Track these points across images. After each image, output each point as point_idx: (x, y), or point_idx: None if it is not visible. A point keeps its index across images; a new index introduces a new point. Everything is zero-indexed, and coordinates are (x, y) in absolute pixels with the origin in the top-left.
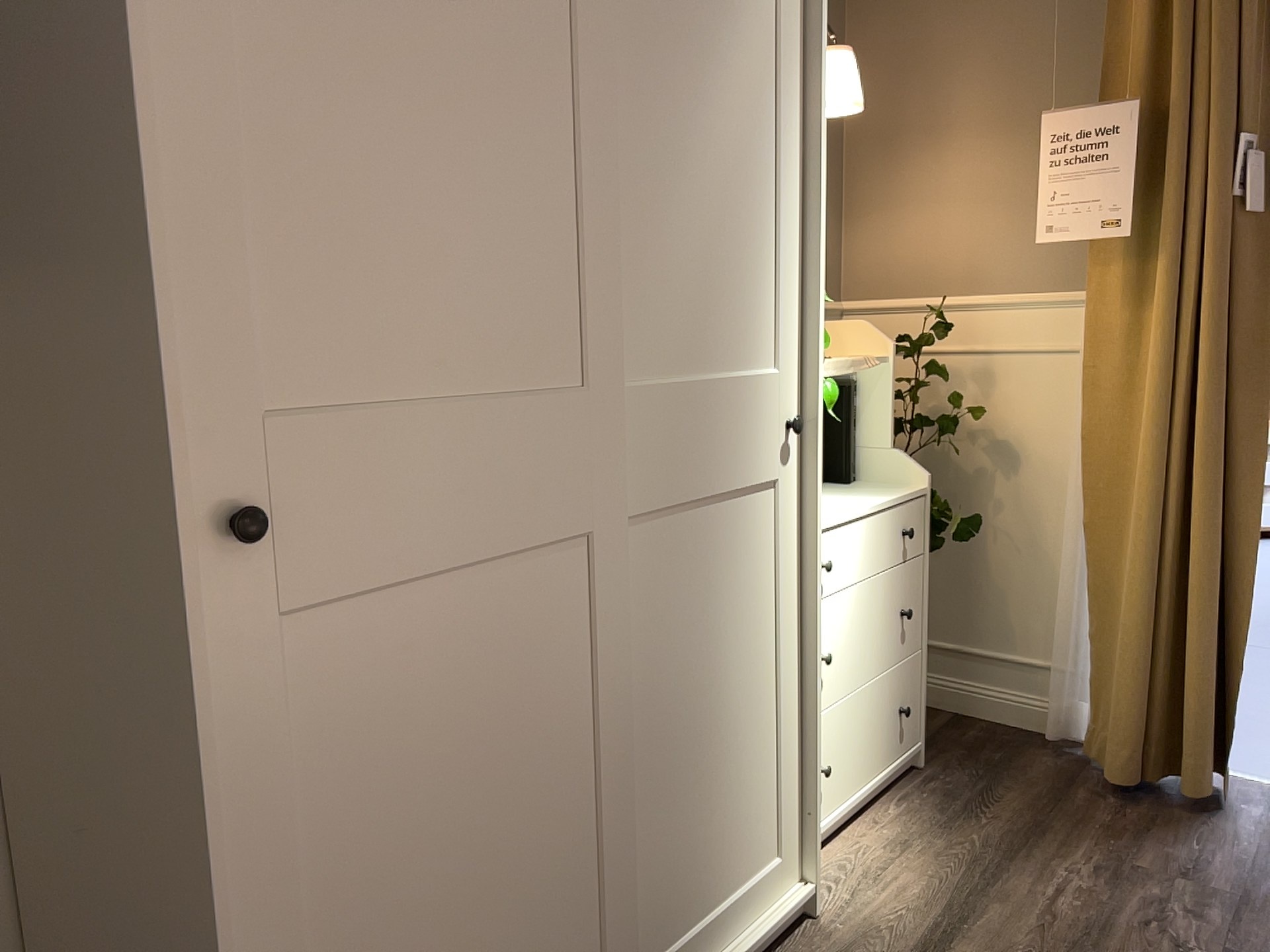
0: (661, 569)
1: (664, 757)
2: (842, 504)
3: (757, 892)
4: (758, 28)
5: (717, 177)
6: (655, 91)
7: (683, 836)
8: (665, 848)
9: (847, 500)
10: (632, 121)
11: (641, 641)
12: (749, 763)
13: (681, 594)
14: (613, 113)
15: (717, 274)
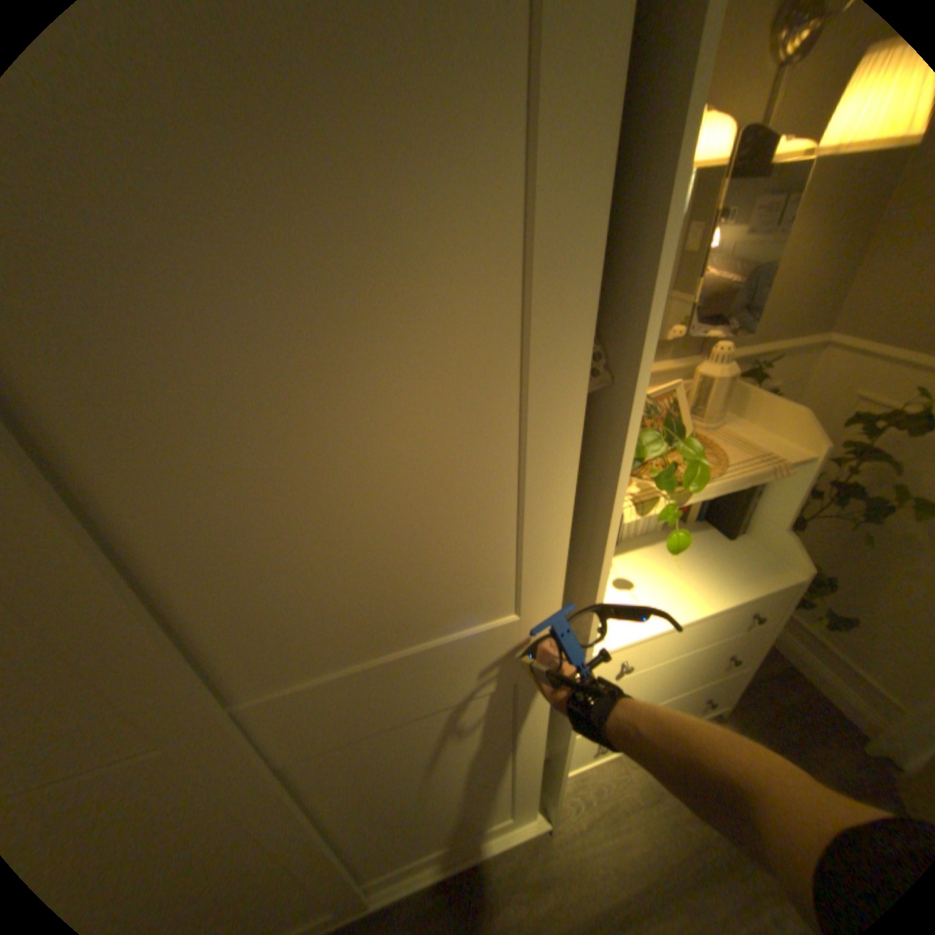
0: (352, 769)
1: (379, 827)
2: (682, 597)
3: (492, 837)
4: (489, 202)
5: (389, 480)
6: (195, 422)
7: (408, 841)
8: (389, 849)
9: (694, 588)
10: (154, 481)
11: (335, 801)
12: (485, 801)
13: (383, 770)
14: (81, 499)
15: (406, 574)
